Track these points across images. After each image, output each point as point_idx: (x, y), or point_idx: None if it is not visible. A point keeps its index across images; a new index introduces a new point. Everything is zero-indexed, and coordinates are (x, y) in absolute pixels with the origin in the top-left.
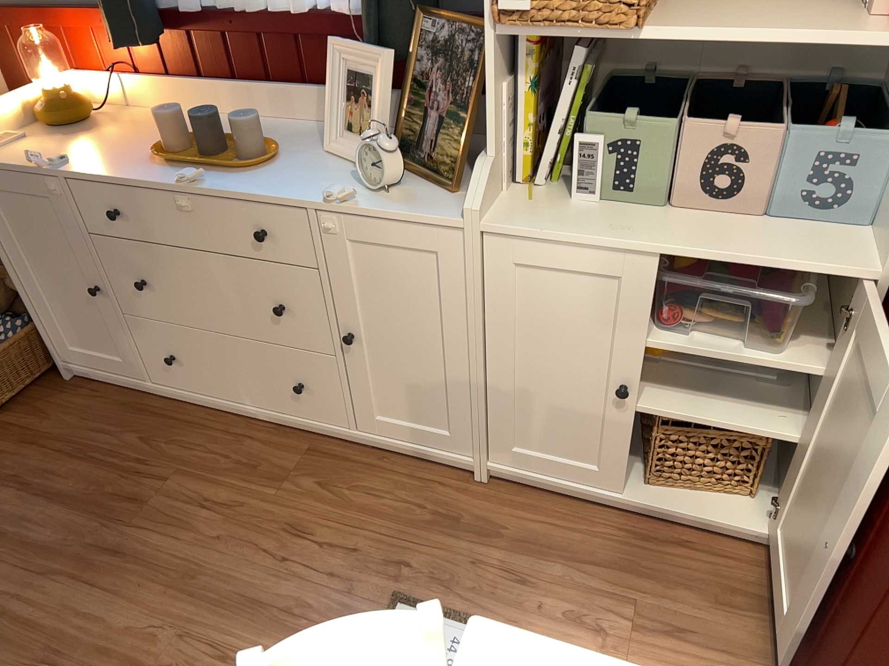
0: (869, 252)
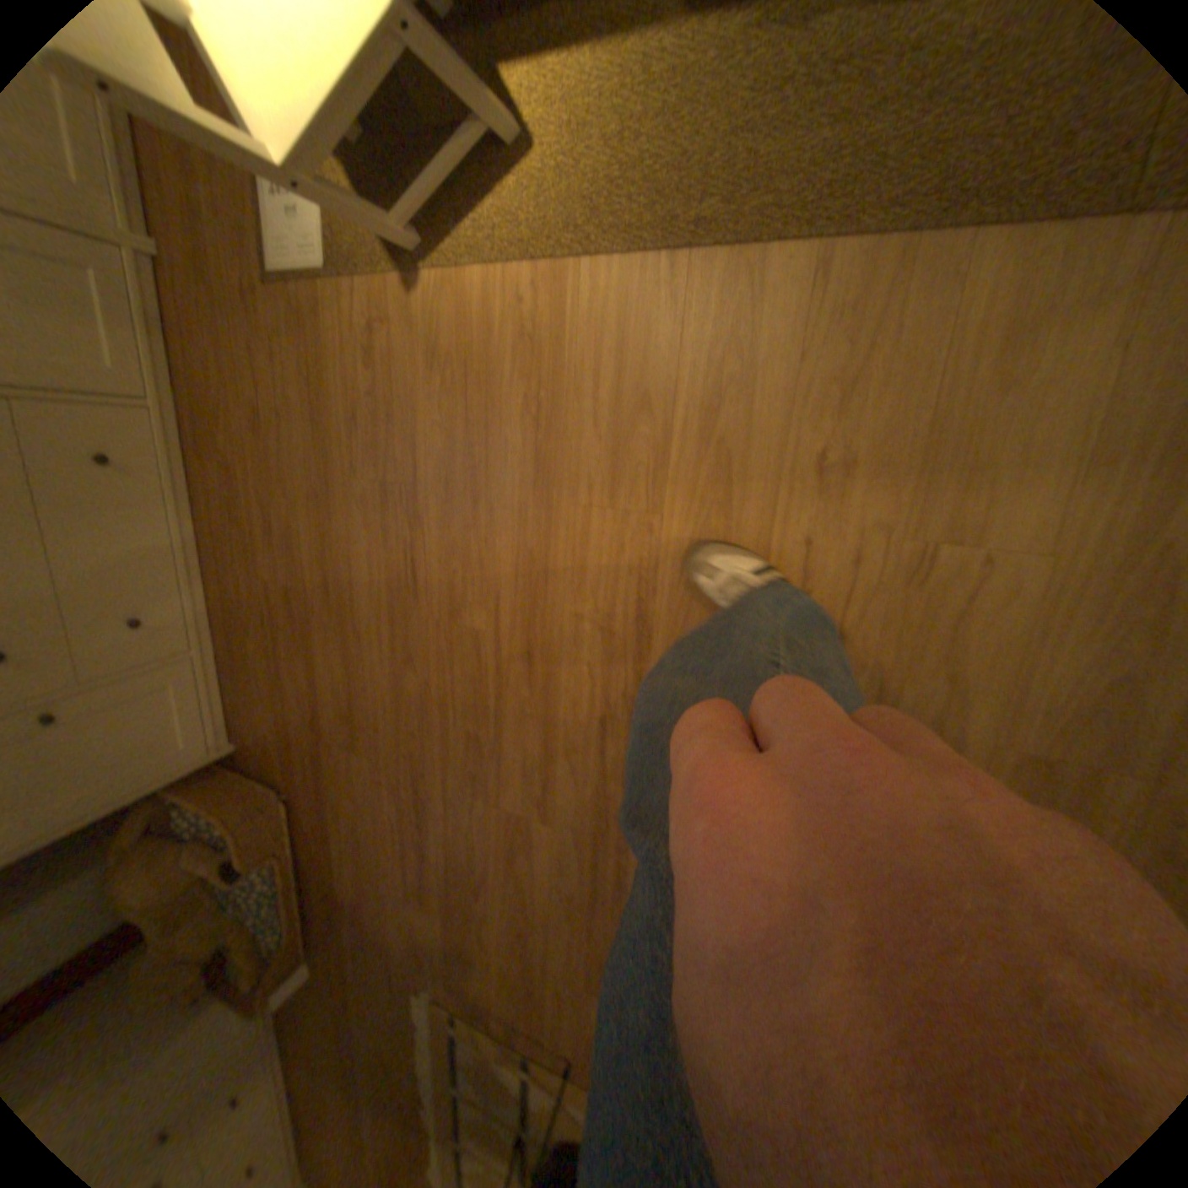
0: None
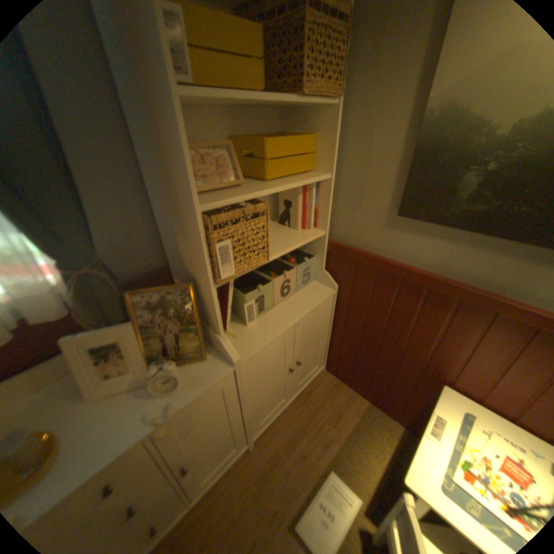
0: (327, 285)
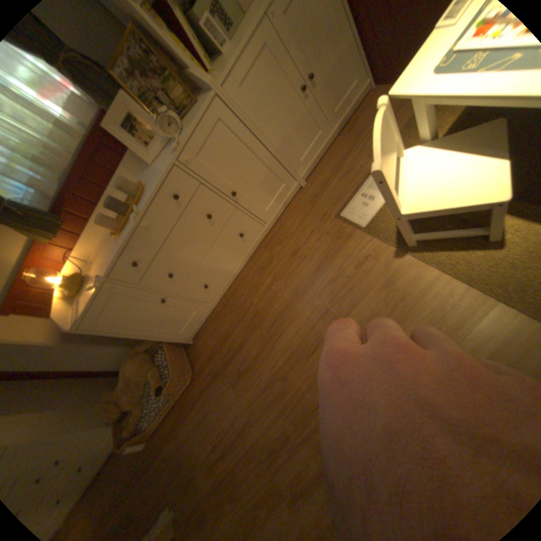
0: None
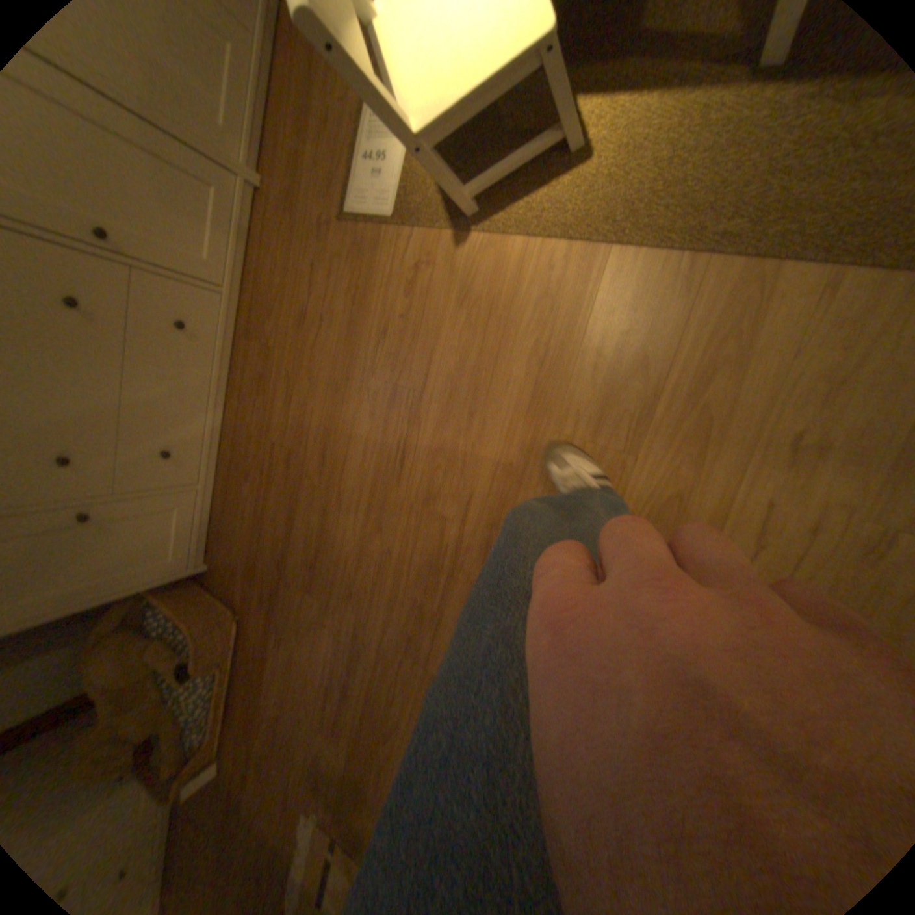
0: None
